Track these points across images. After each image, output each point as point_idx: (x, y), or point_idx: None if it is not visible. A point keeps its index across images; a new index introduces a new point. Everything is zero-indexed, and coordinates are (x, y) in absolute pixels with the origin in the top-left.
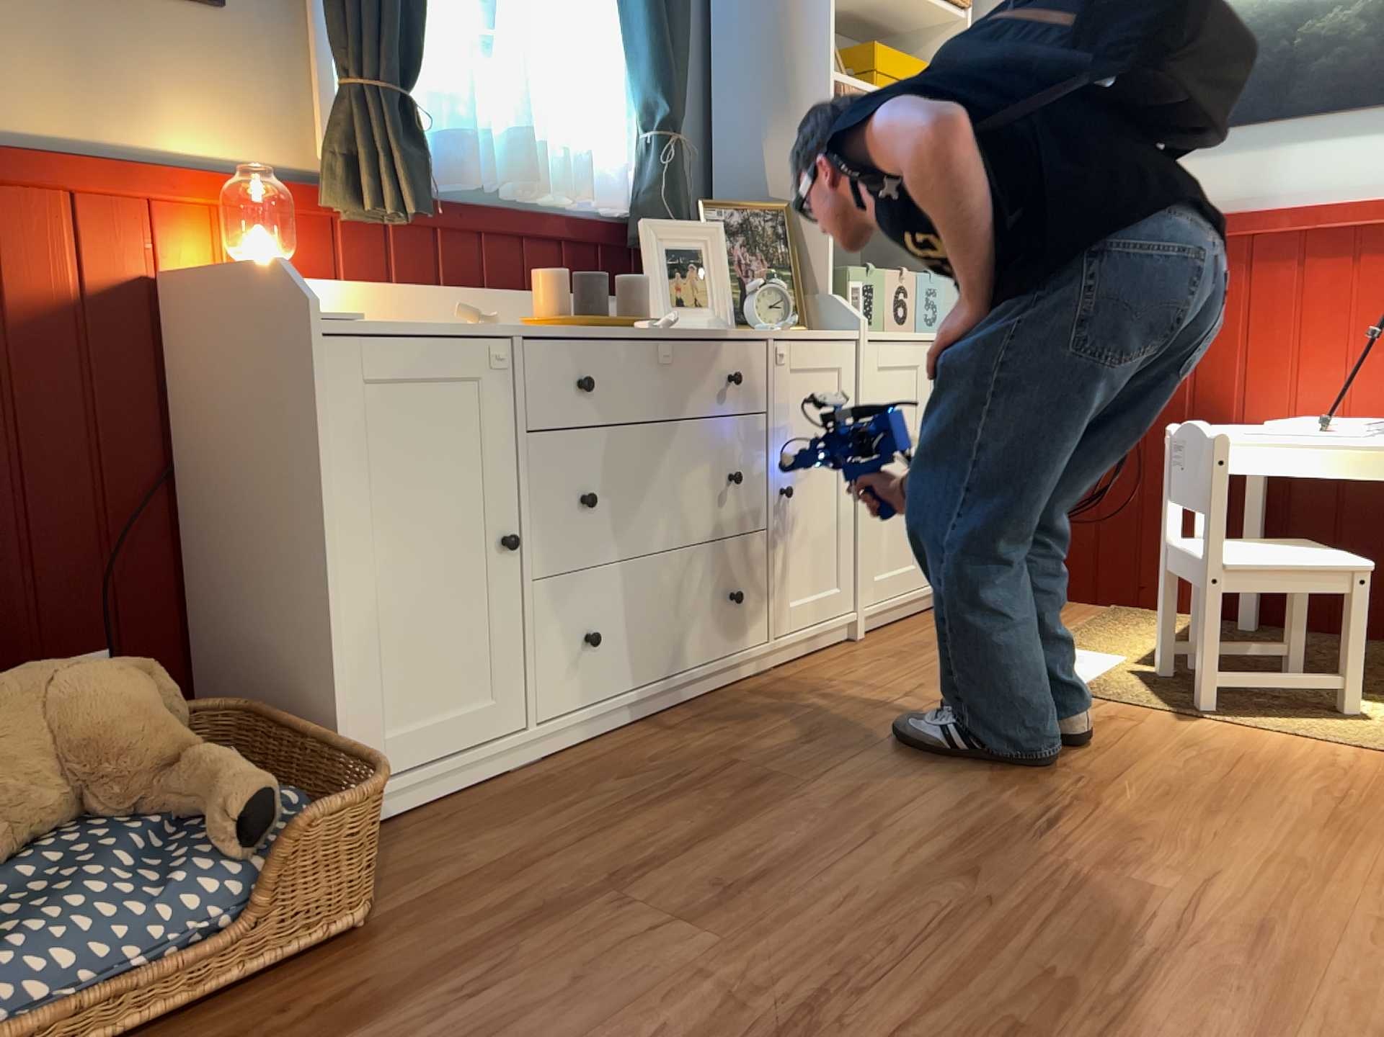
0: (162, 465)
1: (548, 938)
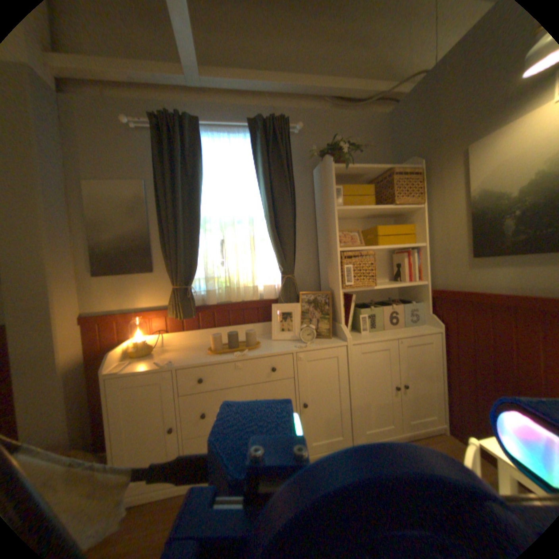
0: None
1: None
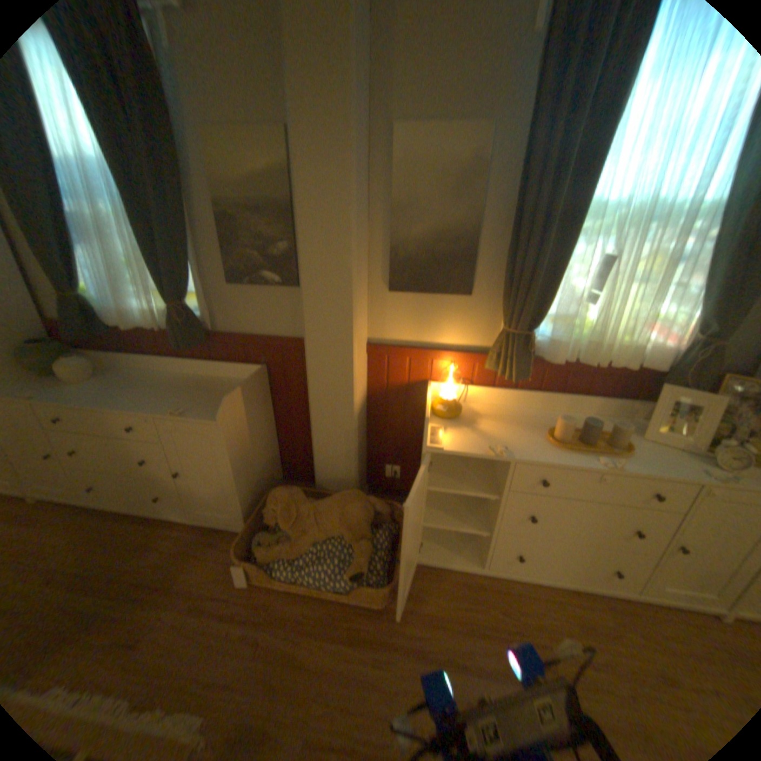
0: (421, 429)
1: (410, 667)
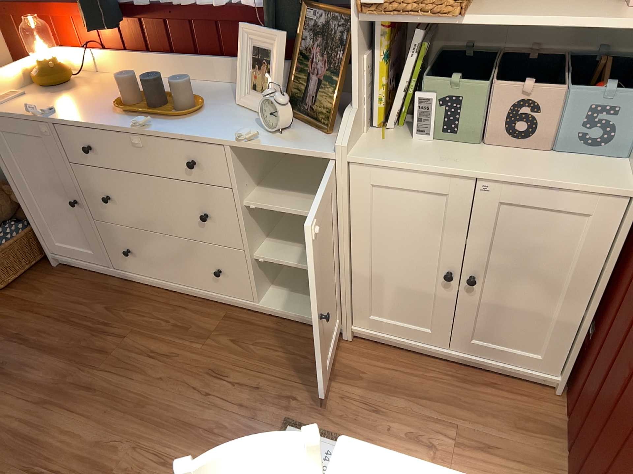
0: None
1: None
